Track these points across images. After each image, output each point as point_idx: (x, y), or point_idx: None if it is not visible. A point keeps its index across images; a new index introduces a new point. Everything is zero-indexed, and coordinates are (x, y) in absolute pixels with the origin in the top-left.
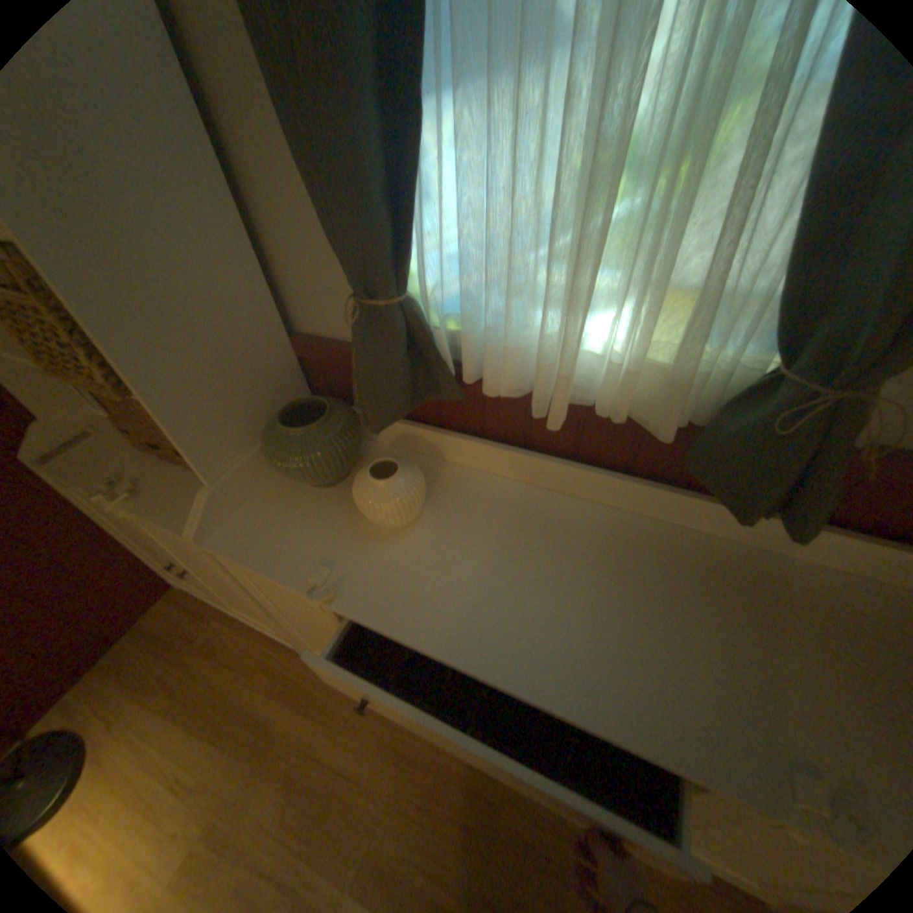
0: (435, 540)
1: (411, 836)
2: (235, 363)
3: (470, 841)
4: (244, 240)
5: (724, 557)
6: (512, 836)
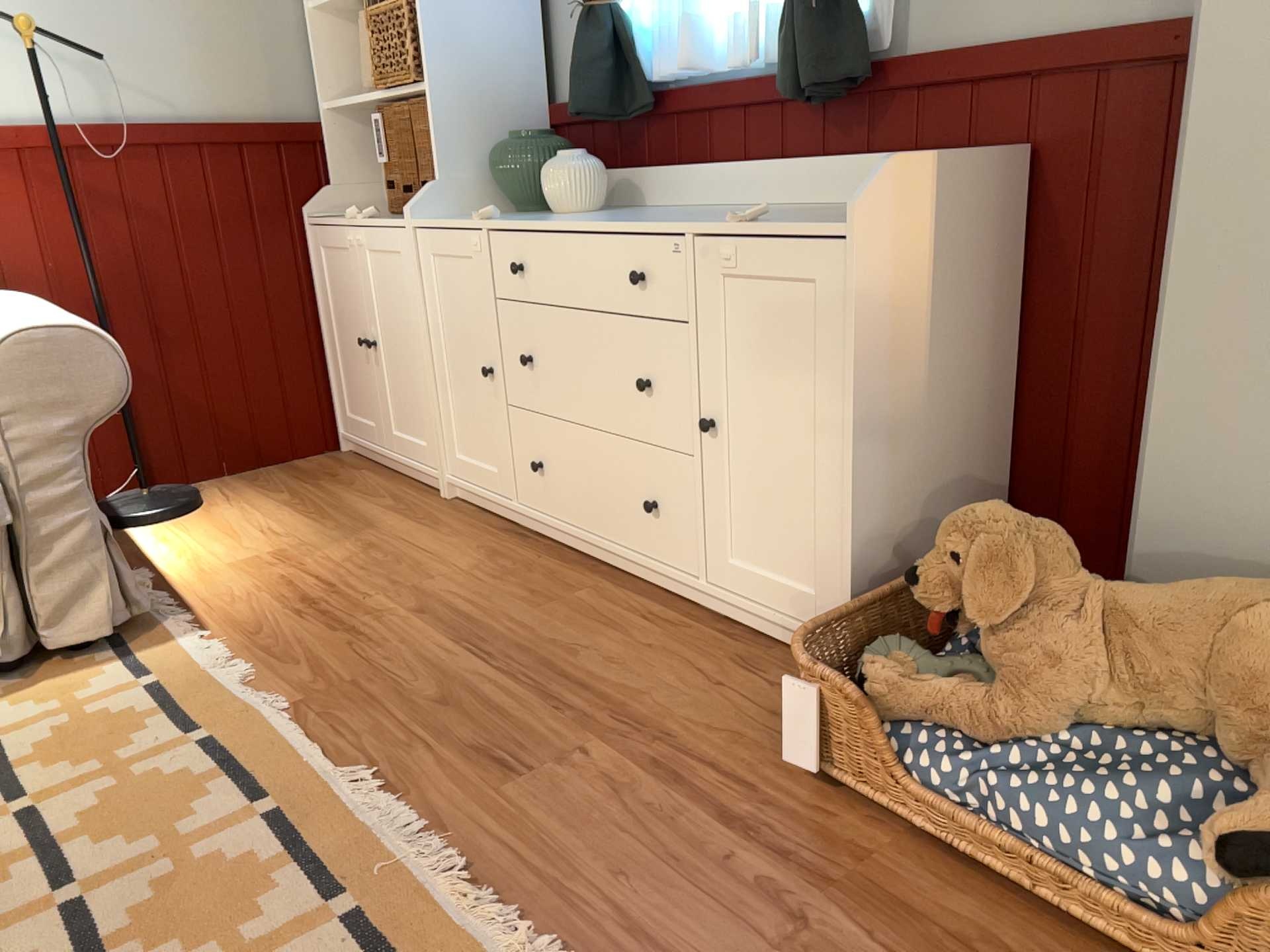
0: (591, 214)
1: (468, 585)
2: (495, 98)
3: (527, 596)
4: (534, 17)
5: (829, 207)
6: (575, 602)
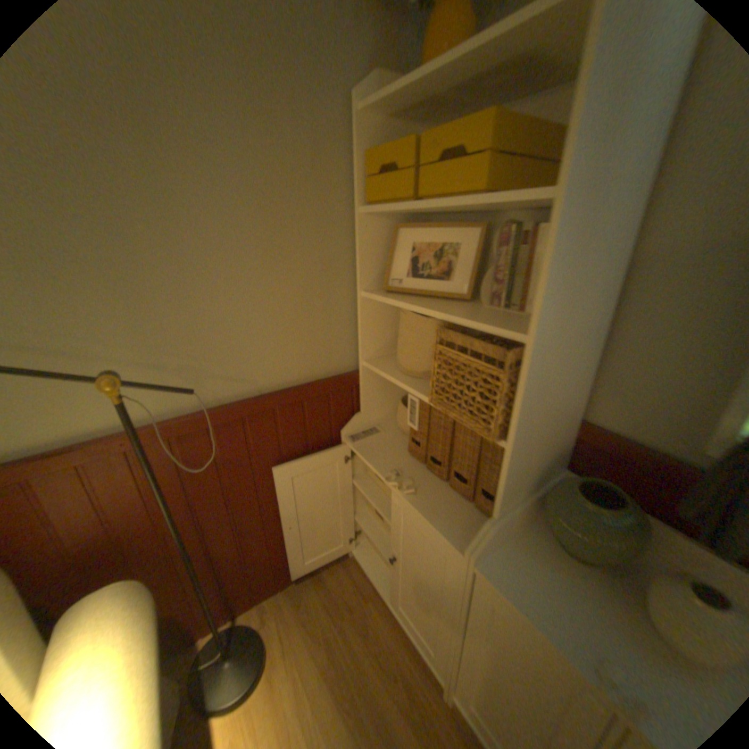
0: None
1: None
2: (557, 435)
3: None
4: (603, 355)
5: None
6: None
